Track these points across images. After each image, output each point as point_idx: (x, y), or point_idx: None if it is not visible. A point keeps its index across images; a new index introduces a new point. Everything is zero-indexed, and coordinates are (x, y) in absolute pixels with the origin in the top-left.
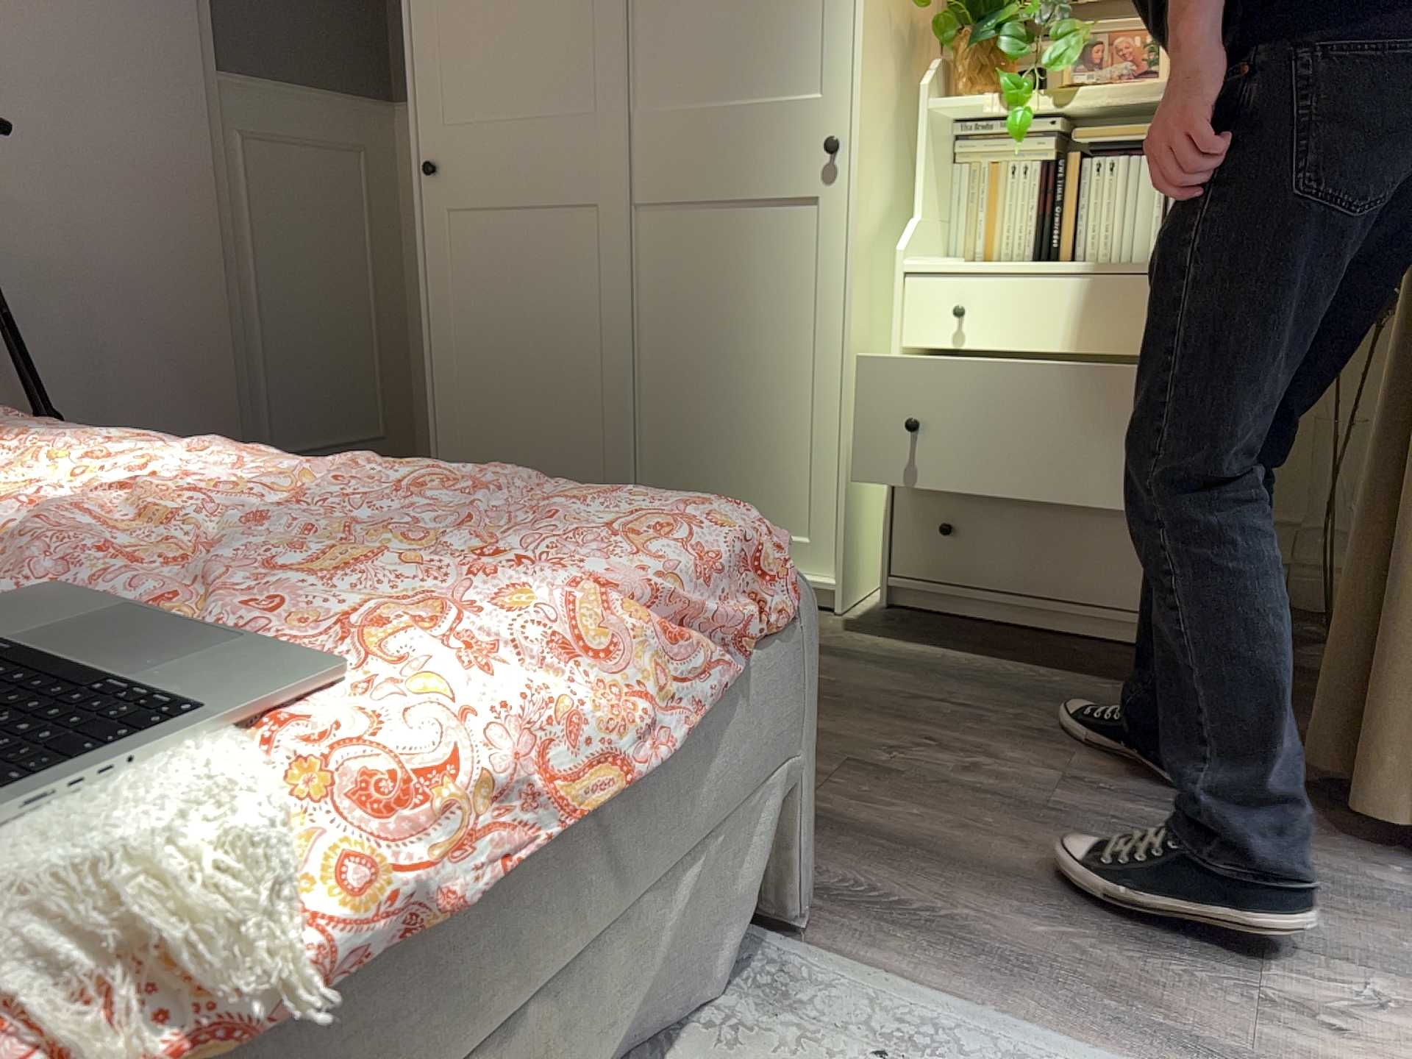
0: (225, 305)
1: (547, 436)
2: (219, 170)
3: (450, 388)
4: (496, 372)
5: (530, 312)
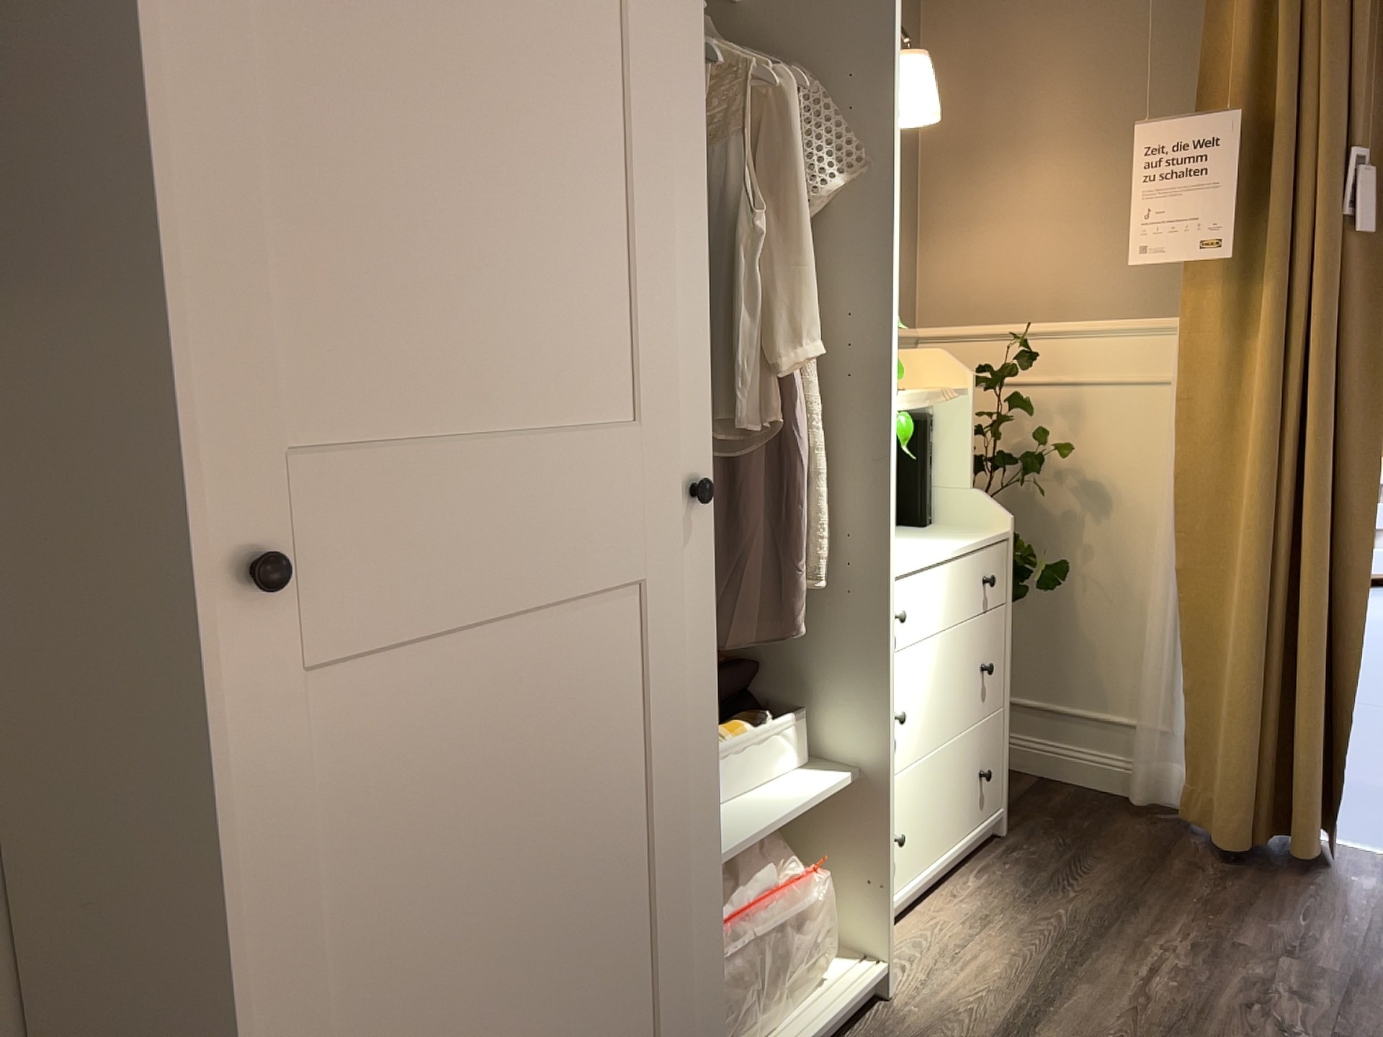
0: None
1: (567, 1035)
2: None
3: None
4: (460, 979)
5: (533, 813)
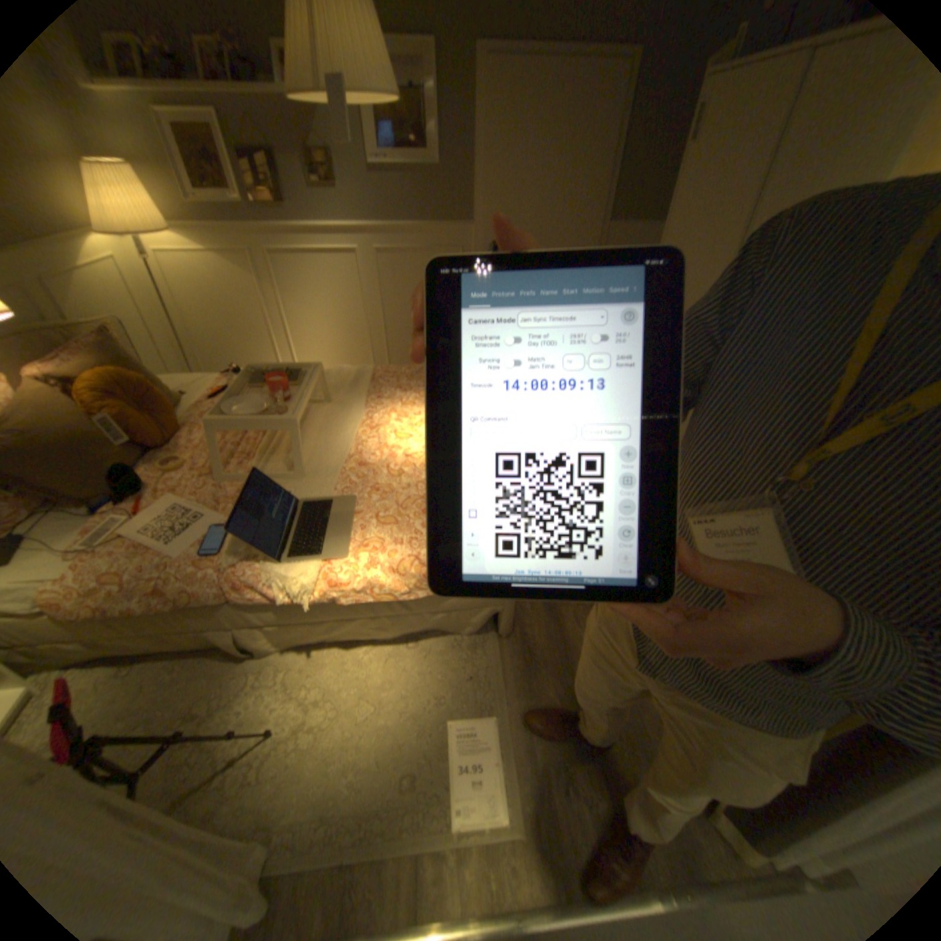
0: None
1: None
2: None
3: None
4: None
5: None
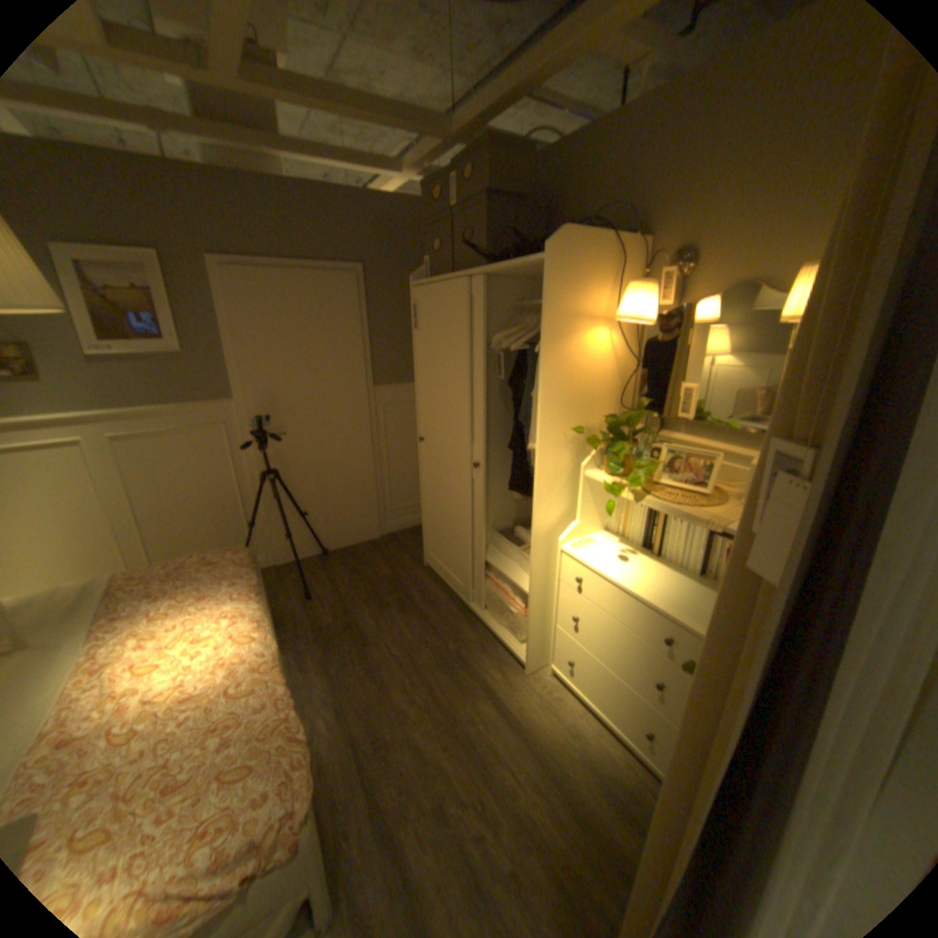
0: (370, 465)
1: (449, 547)
2: (370, 419)
3: (426, 515)
4: (437, 517)
5: (445, 502)
